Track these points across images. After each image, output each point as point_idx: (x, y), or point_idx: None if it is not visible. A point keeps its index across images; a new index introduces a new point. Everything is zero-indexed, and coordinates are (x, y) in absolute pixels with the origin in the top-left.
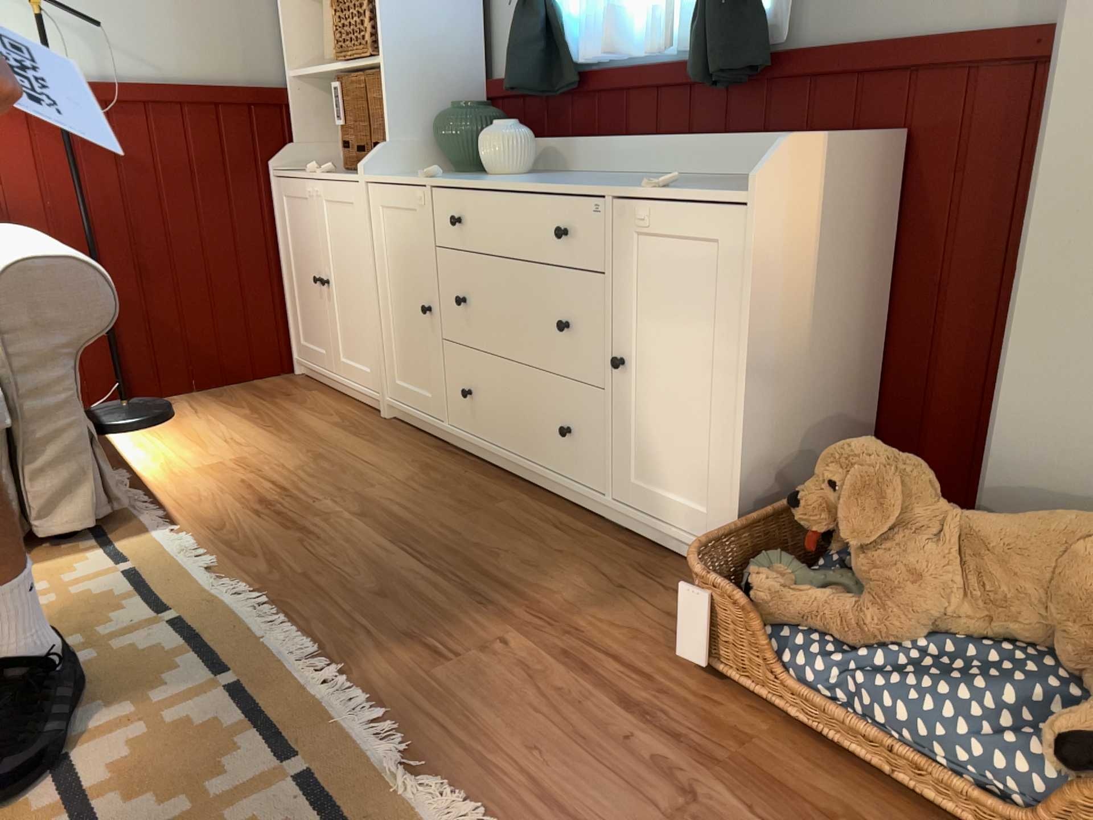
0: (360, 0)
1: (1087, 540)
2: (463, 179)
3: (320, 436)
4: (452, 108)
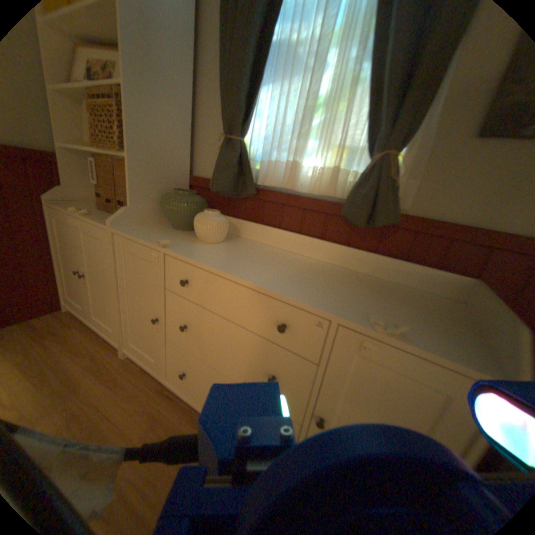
0: (111, 108)
1: None
2: (191, 252)
3: (76, 385)
4: (176, 192)
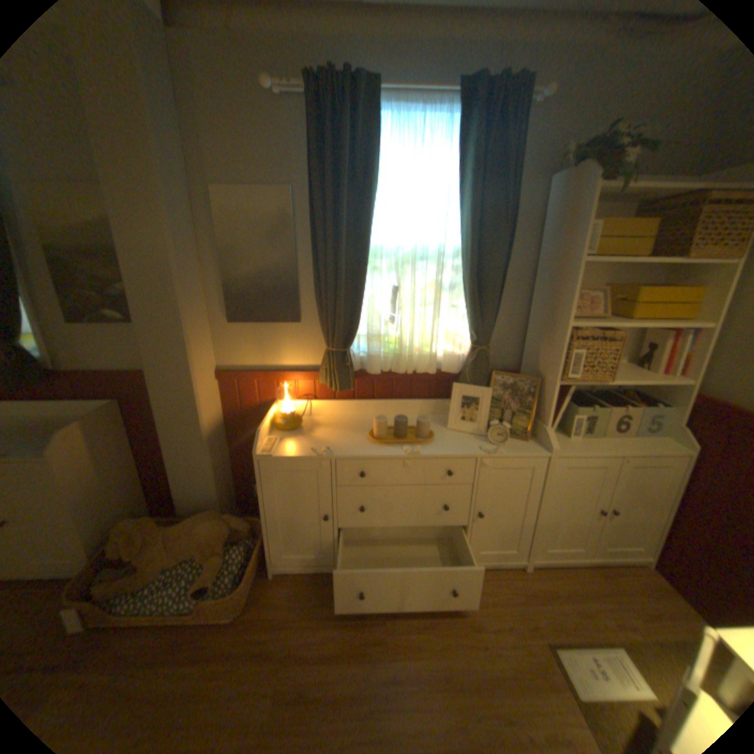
0: None
1: (195, 528)
2: None
3: None
4: None
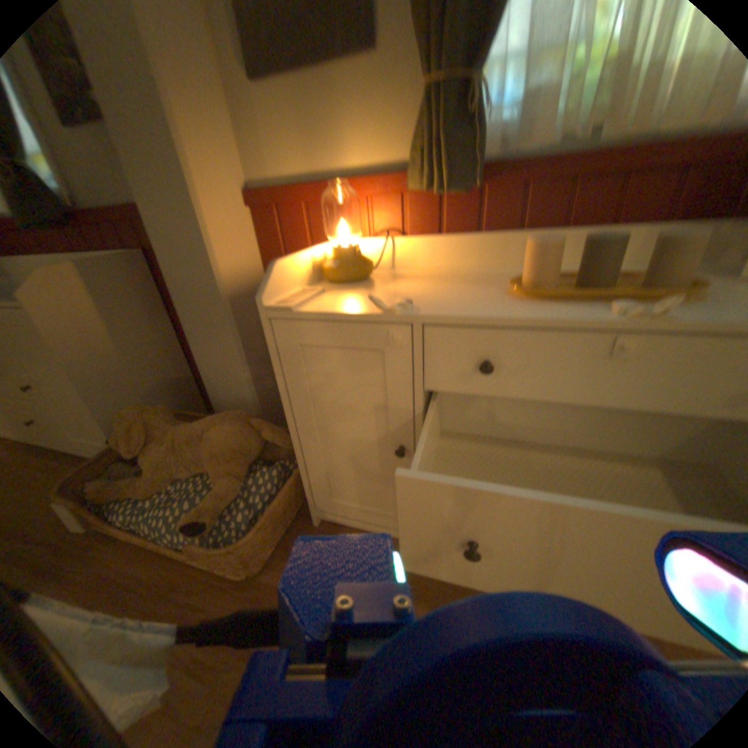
0: None
1: (213, 429)
2: None
3: None
4: None
